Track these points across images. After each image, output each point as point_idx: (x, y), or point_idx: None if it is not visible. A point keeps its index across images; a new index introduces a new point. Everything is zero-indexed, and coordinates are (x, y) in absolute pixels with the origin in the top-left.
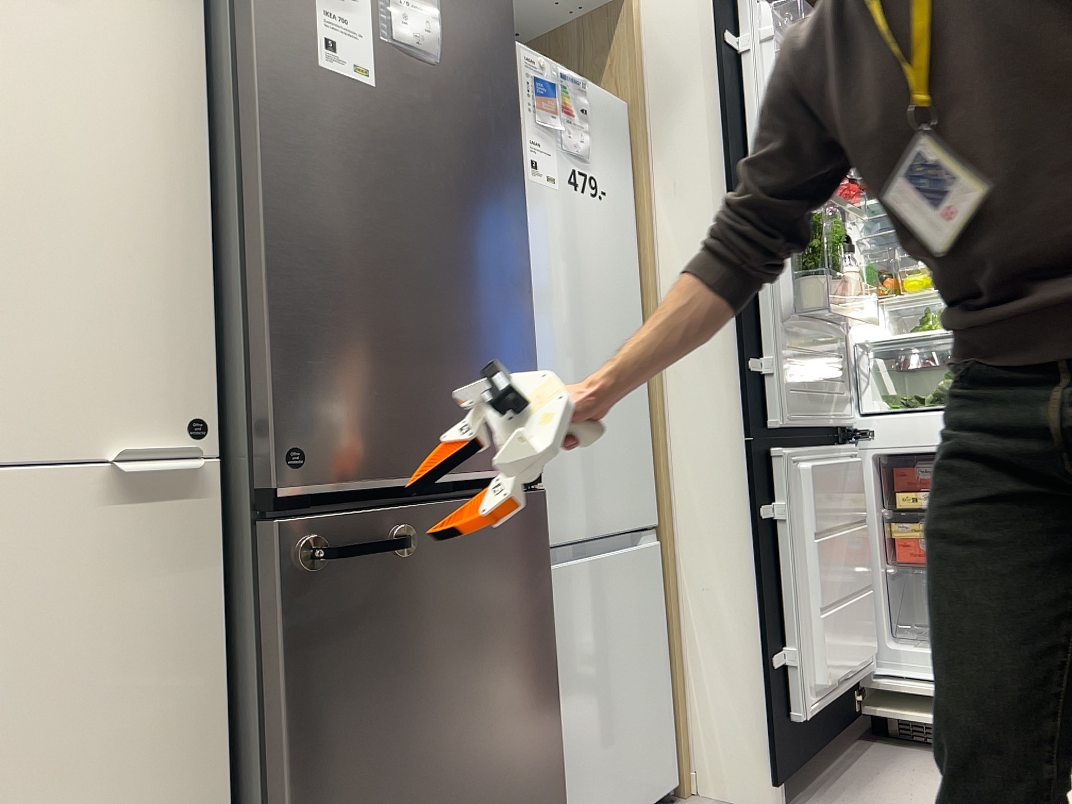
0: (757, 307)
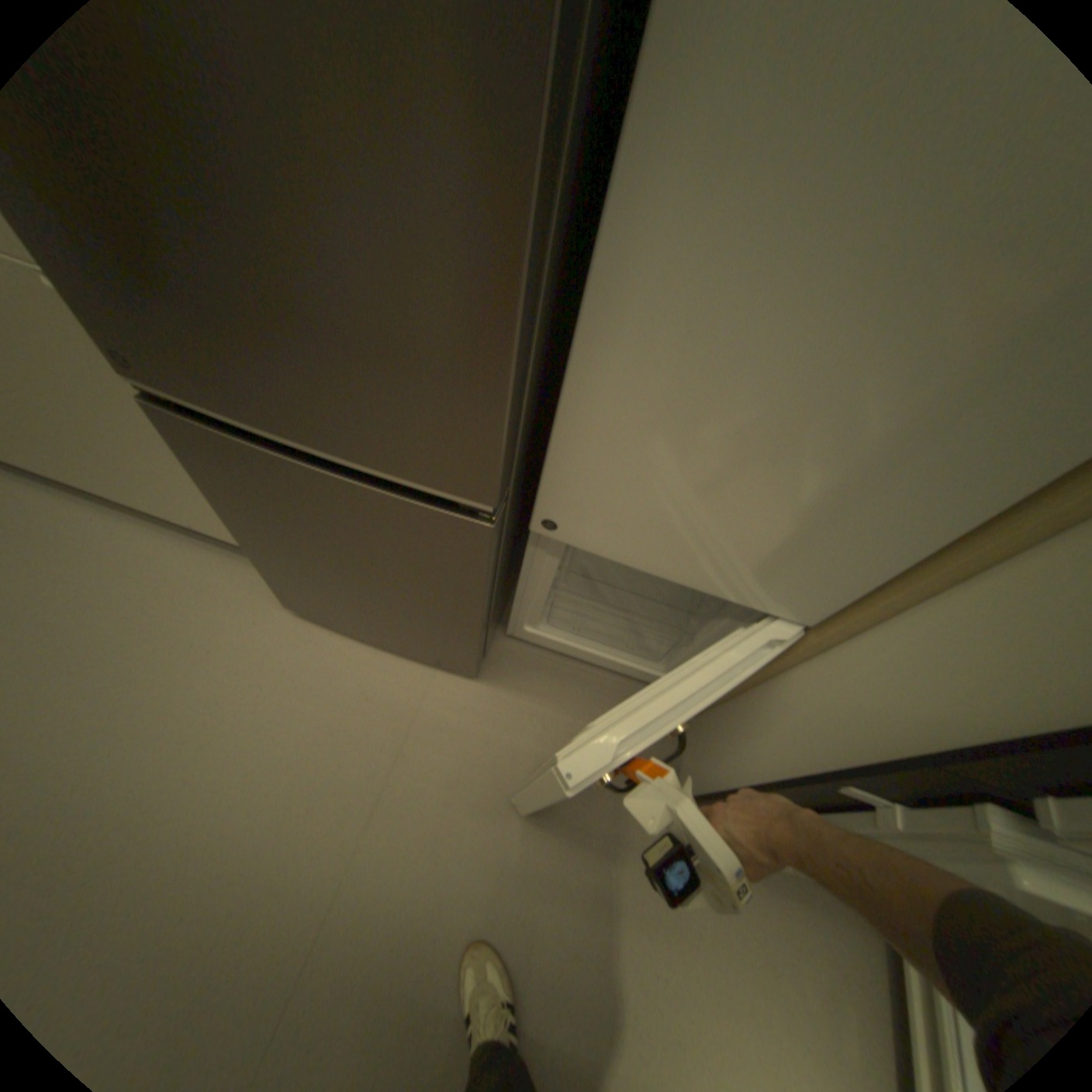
0: None
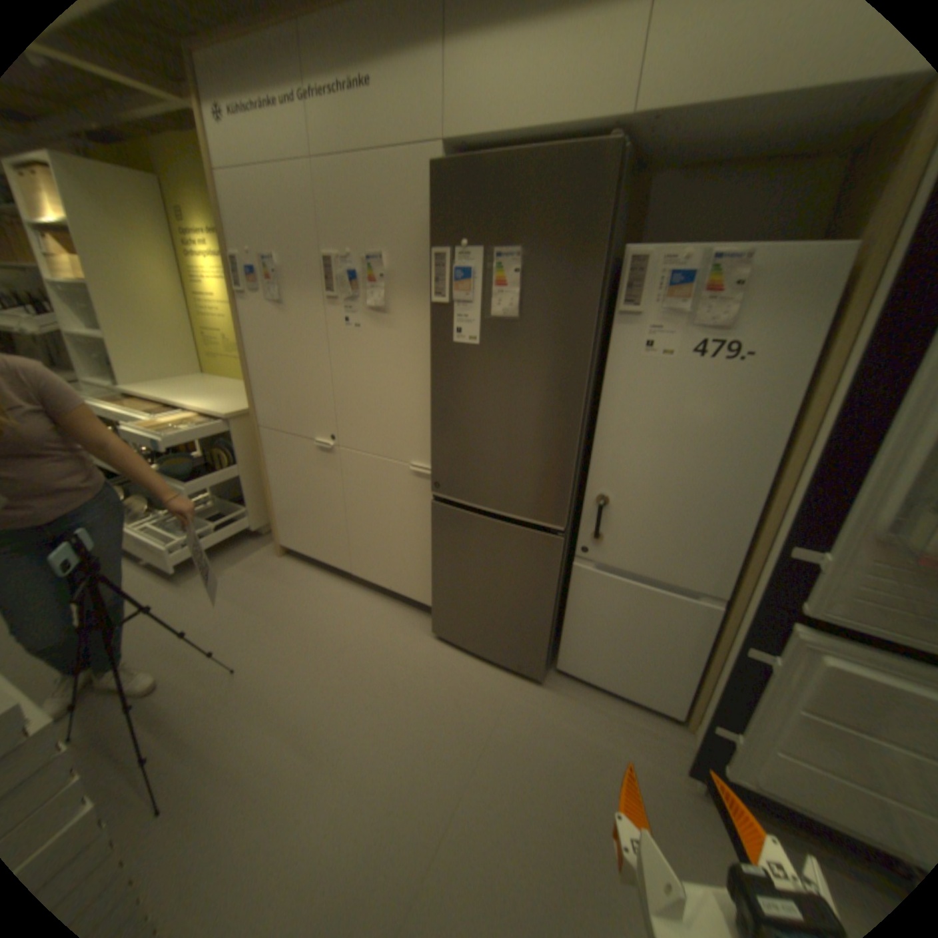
0: (845, 508)
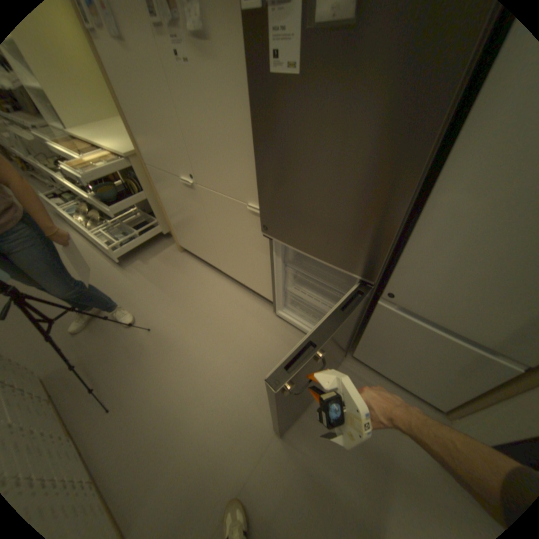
0: None
